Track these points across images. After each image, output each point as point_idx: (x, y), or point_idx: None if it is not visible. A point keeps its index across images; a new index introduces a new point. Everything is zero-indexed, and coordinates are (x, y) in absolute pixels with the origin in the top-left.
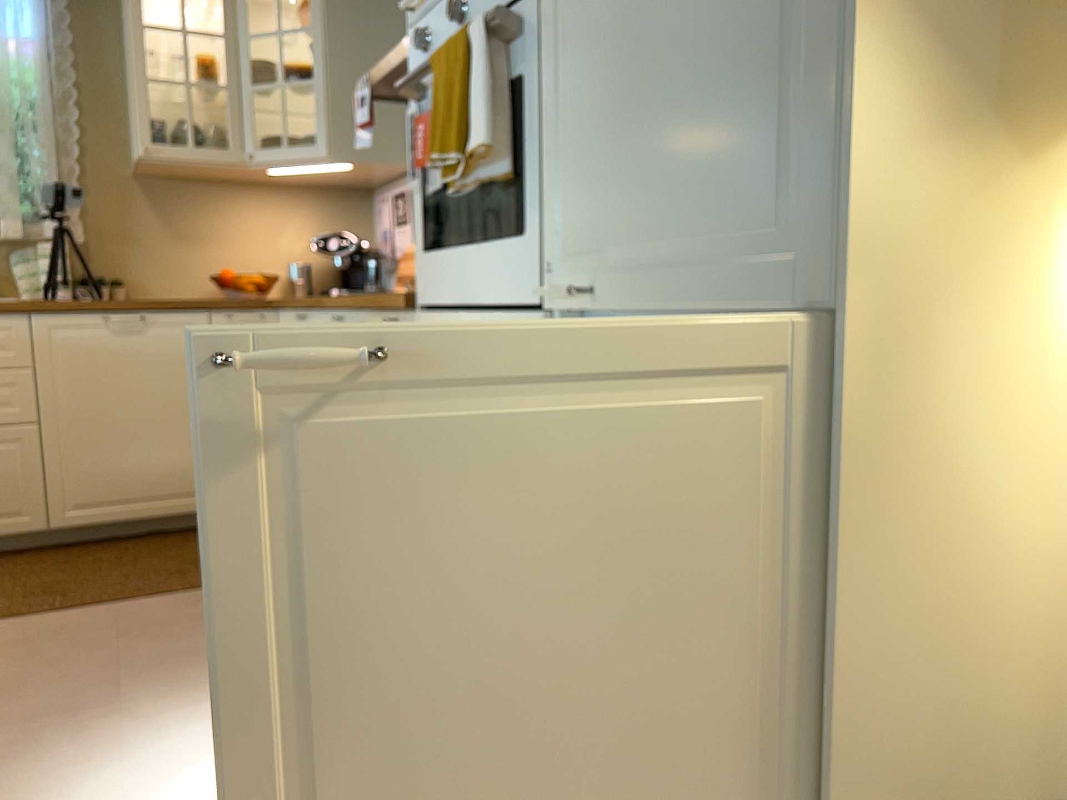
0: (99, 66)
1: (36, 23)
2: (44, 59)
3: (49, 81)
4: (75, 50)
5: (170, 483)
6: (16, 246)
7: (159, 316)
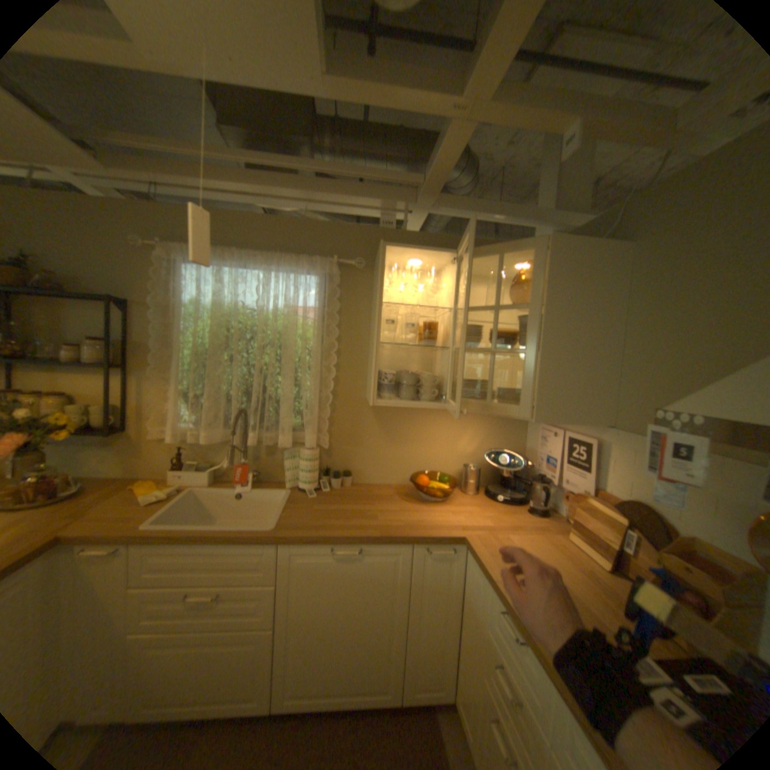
0: (356, 324)
1: (319, 299)
2: (321, 323)
3: (322, 337)
4: (342, 314)
5: (365, 684)
6: (289, 445)
7: (374, 548)
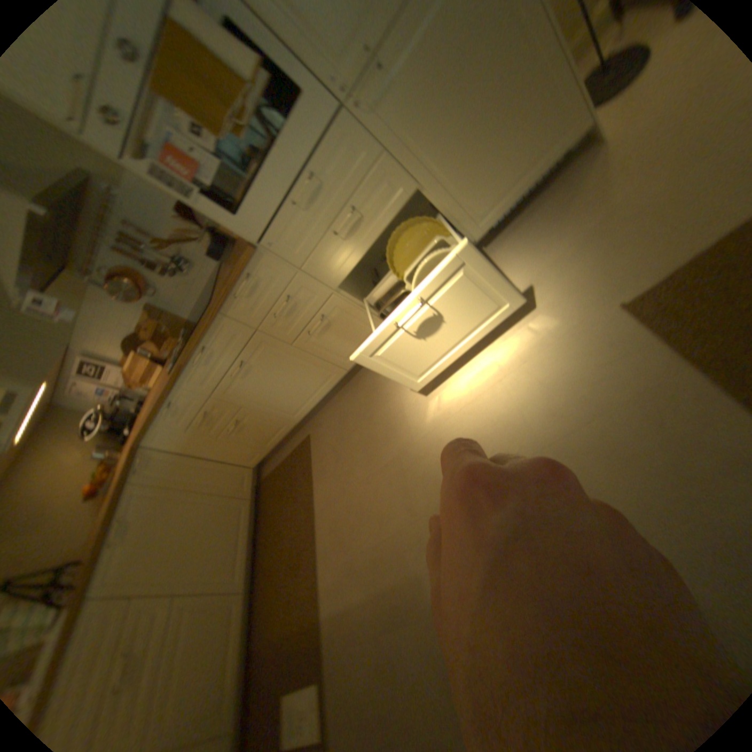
0: None
1: None
2: None
3: None
4: None
5: (231, 521)
6: None
7: (119, 509)
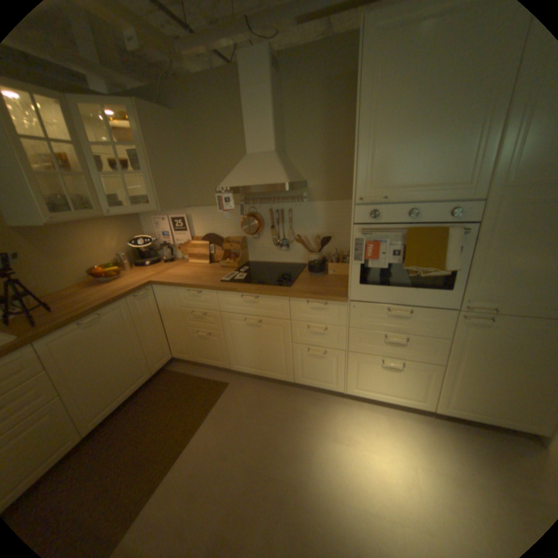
0: None
1: None
2: None
3: None
4: None
5: (130, 380)
6: None
7: (104, 310)
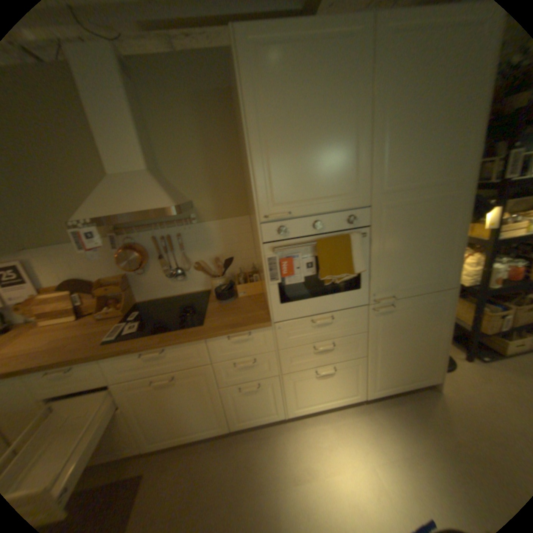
0: None
1: None
2: None
3: None
4: None
5: None
6: None
7: None
